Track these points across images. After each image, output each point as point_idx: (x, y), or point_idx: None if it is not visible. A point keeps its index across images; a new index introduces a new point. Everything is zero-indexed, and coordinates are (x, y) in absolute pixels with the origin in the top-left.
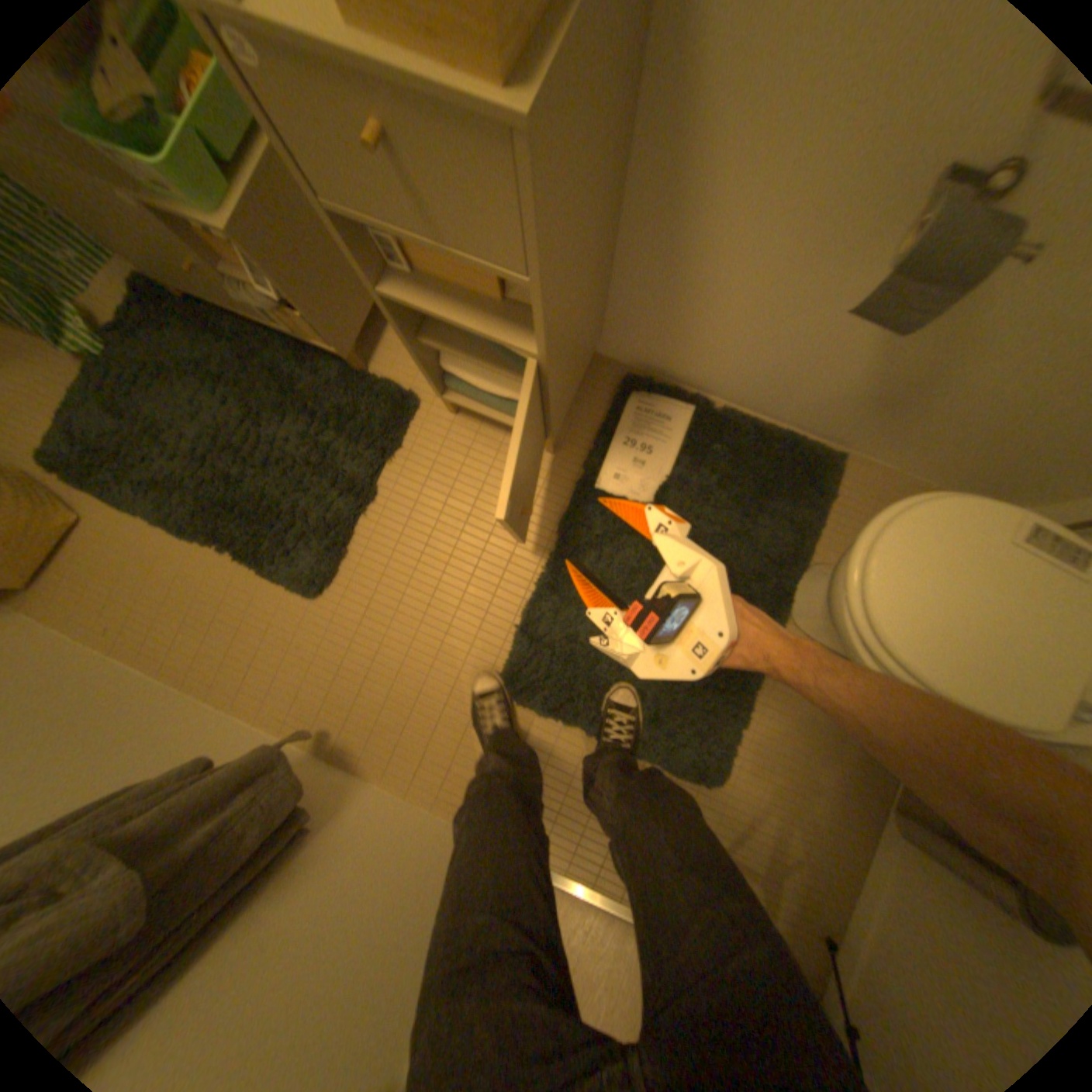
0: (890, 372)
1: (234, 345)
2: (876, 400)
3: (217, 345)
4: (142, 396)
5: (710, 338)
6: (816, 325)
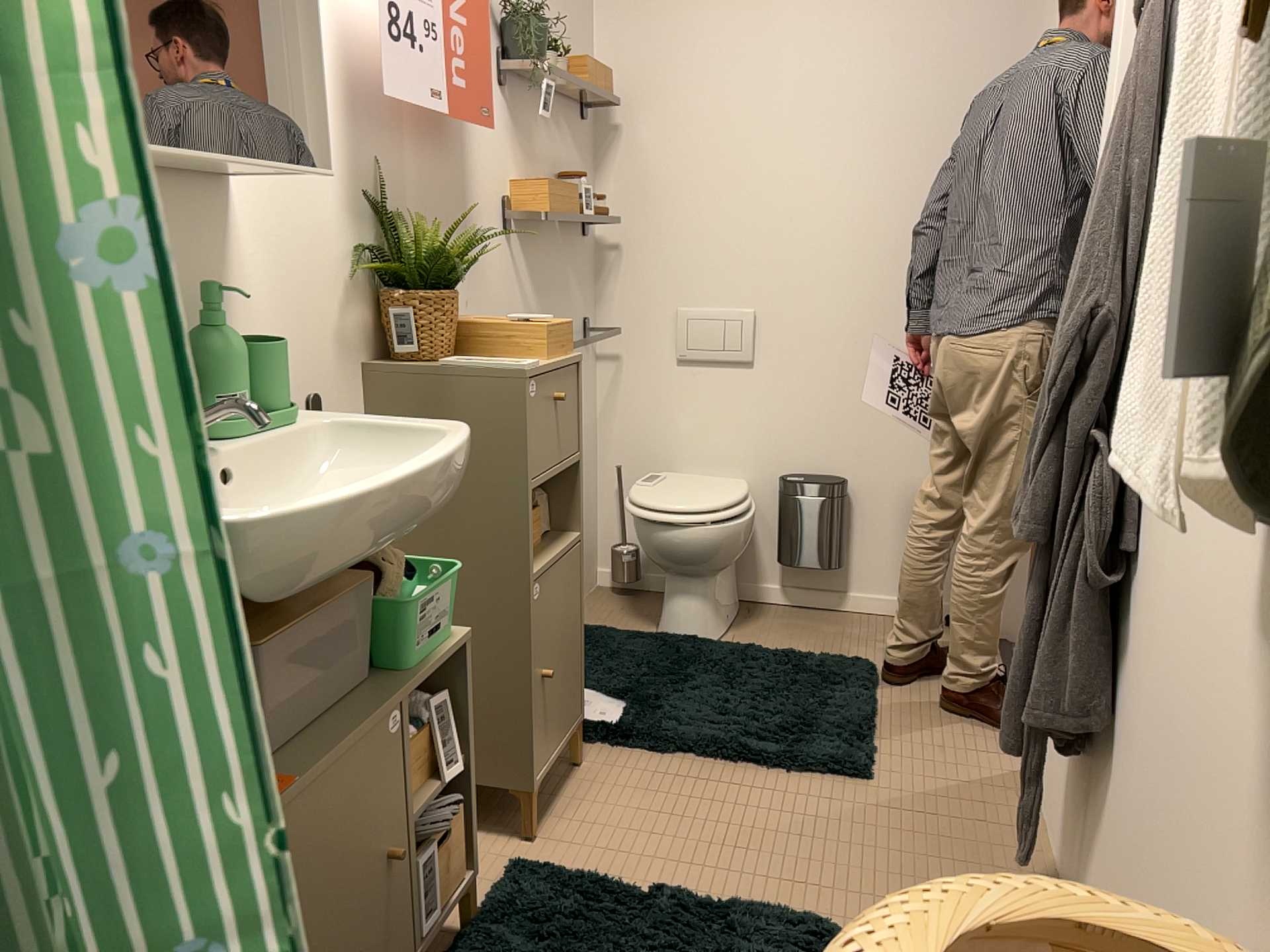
0: None
1: None
2: None
3: None
4: None
5: None
6: None
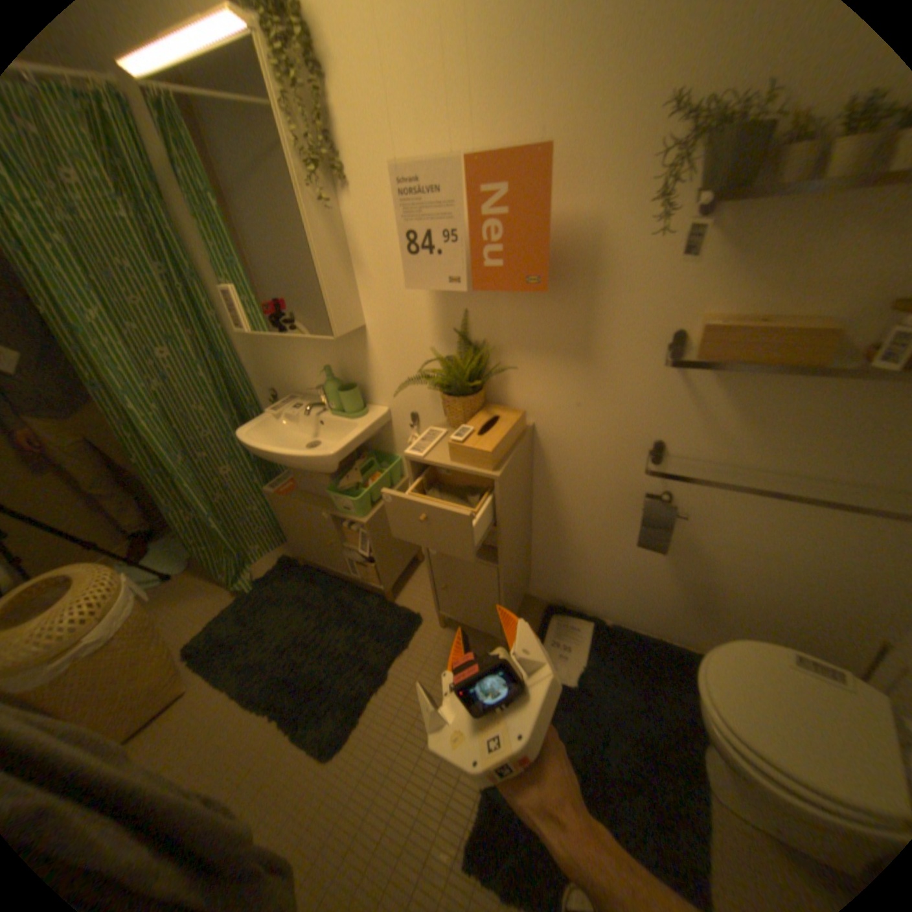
0: (687, 588)
1: (322, 589)
2: (693, 608)
3: (313, 589)
4: (261, 615)
5: (588, 578)
6: (636, 564)
